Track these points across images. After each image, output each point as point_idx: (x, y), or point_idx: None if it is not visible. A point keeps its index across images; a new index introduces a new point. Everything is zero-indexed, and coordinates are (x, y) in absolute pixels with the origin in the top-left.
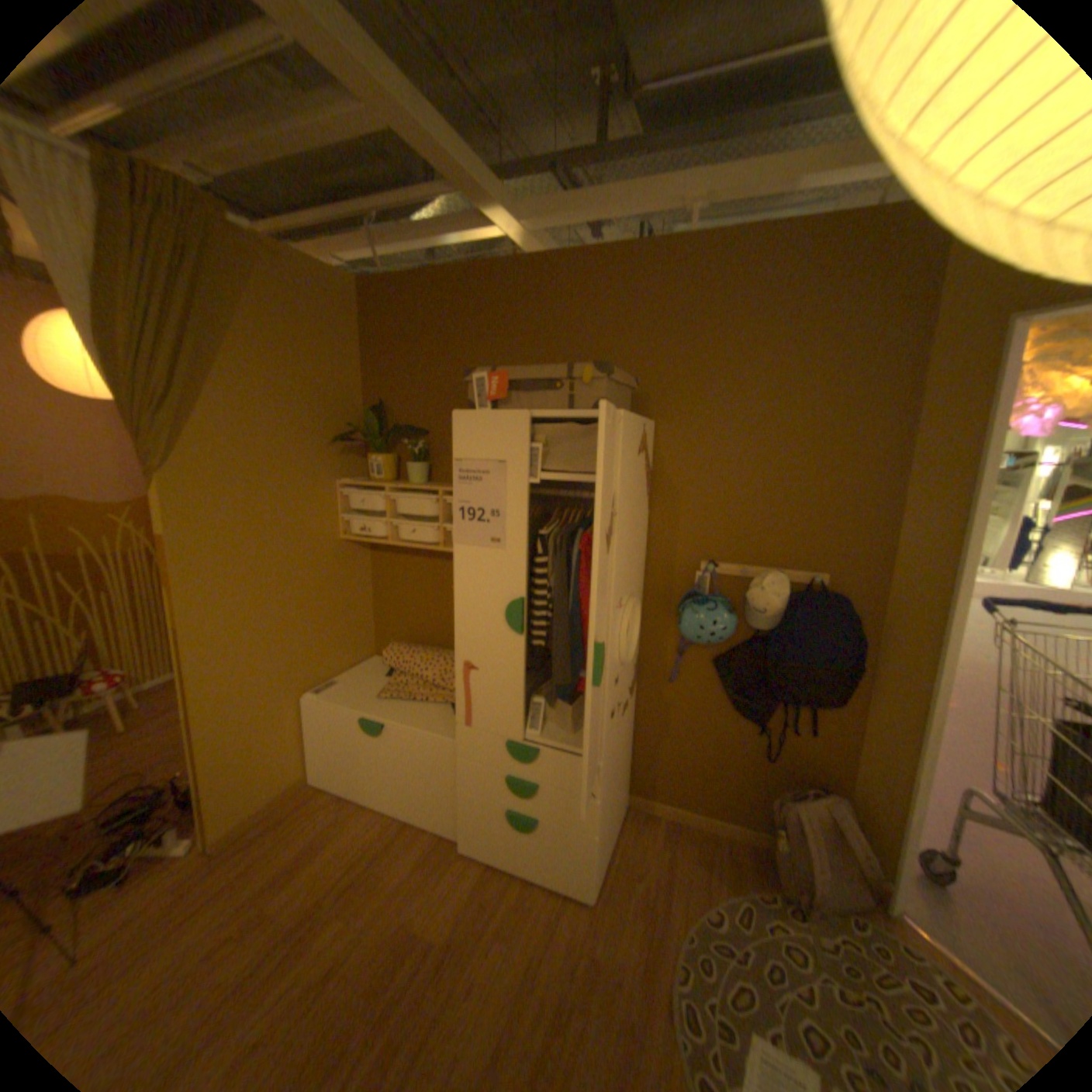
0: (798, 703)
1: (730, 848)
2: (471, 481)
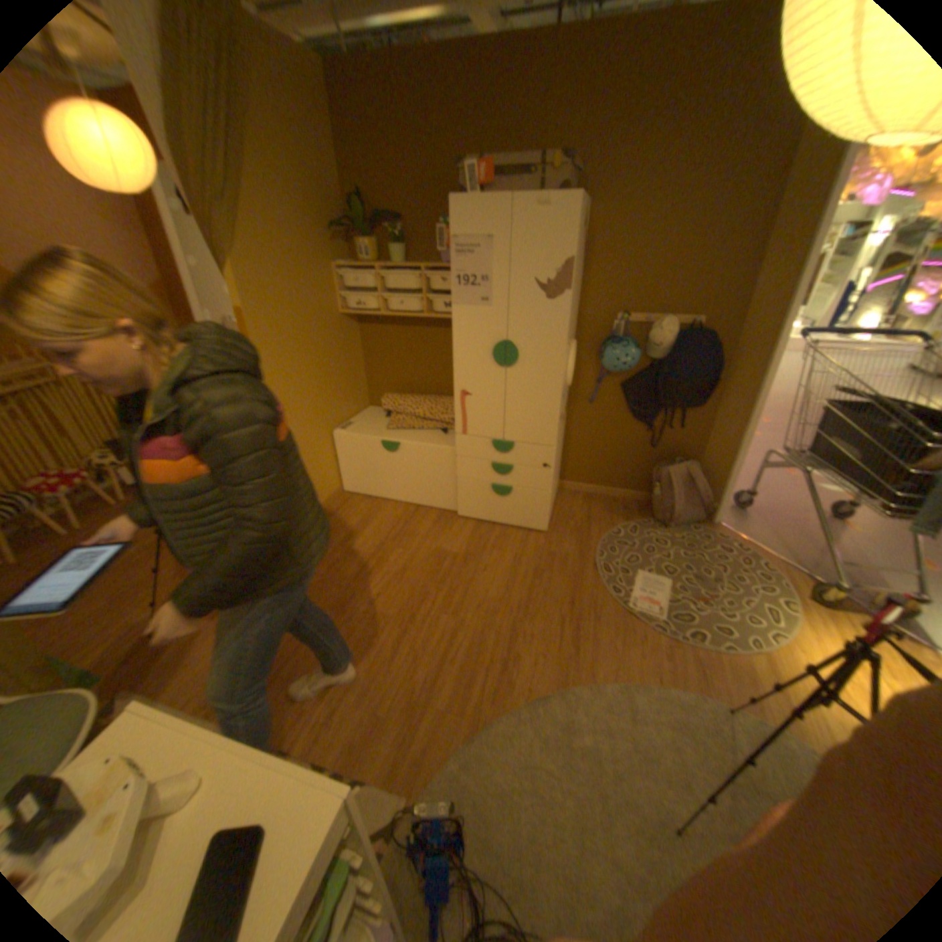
0: (675, 407)
1: (623, 503)
2: (466, 255)
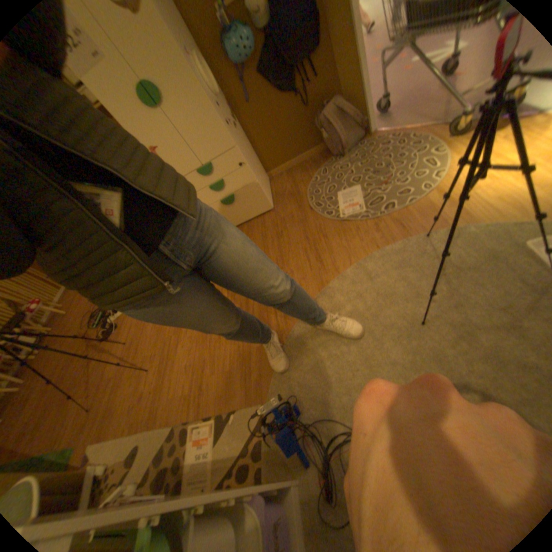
0: (300, 58)
1: (311, 158)
2: None
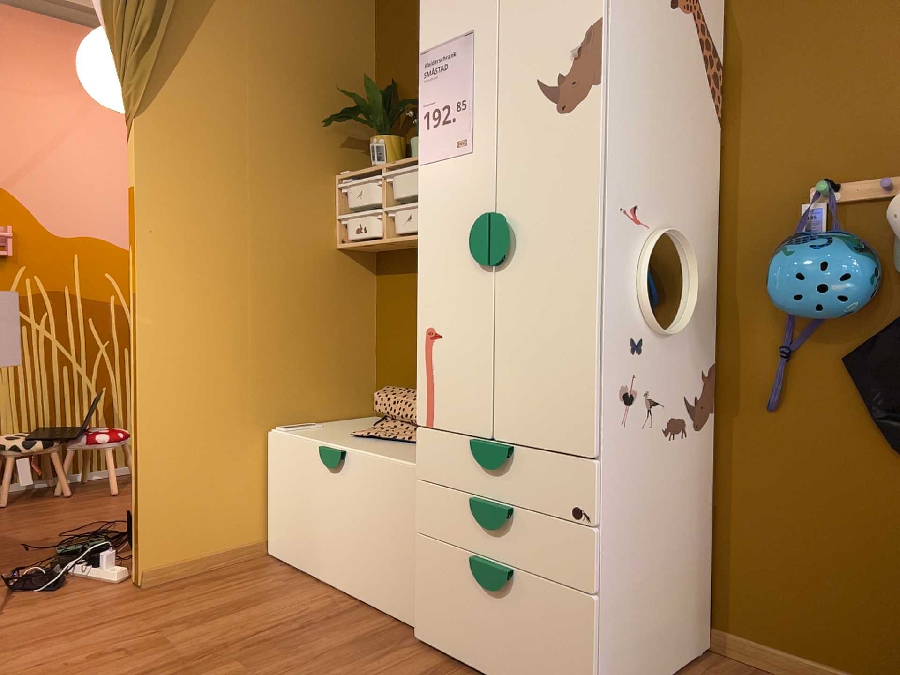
0: None
1: None
2: (437, 72)
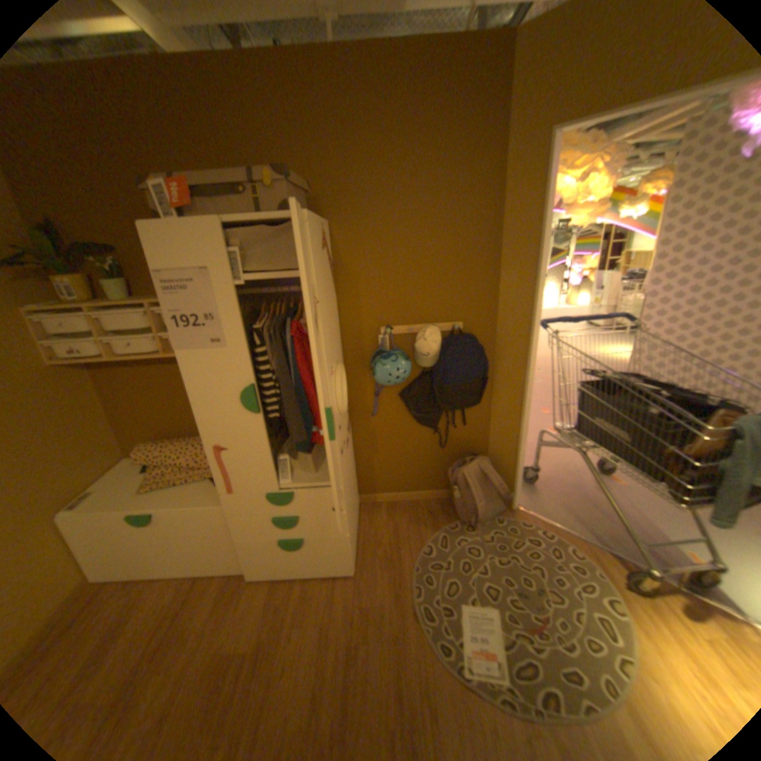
0: (454, 408)
1: (426, 505)
2: (176, 290)
